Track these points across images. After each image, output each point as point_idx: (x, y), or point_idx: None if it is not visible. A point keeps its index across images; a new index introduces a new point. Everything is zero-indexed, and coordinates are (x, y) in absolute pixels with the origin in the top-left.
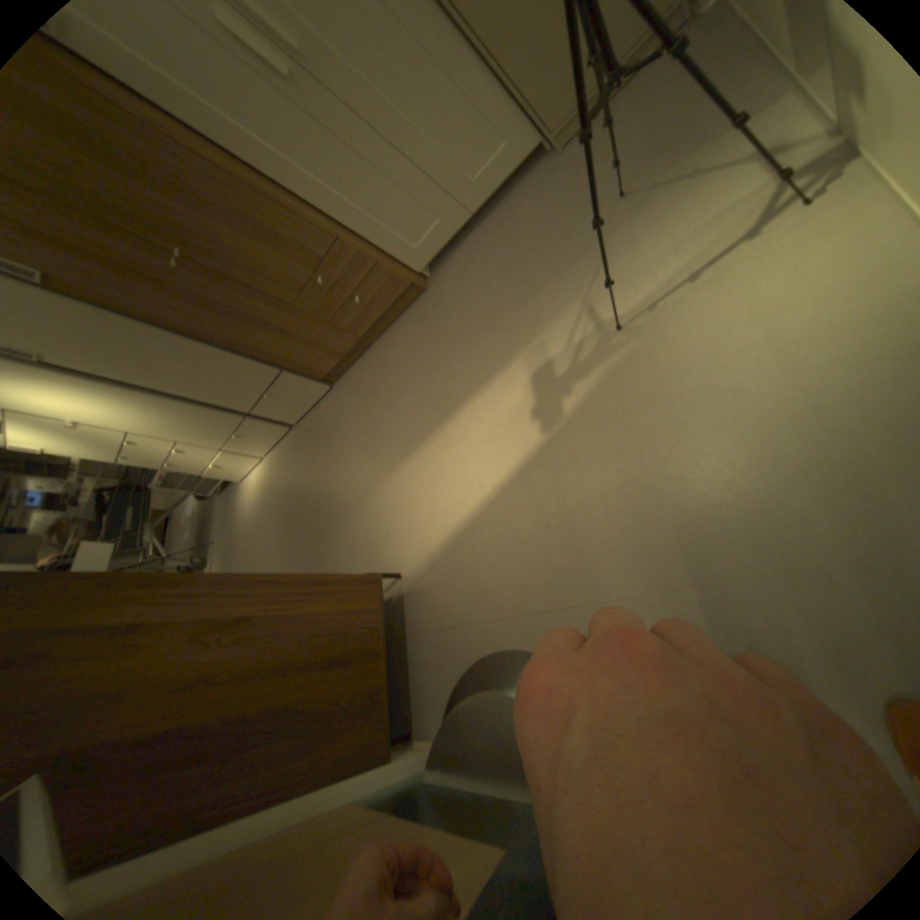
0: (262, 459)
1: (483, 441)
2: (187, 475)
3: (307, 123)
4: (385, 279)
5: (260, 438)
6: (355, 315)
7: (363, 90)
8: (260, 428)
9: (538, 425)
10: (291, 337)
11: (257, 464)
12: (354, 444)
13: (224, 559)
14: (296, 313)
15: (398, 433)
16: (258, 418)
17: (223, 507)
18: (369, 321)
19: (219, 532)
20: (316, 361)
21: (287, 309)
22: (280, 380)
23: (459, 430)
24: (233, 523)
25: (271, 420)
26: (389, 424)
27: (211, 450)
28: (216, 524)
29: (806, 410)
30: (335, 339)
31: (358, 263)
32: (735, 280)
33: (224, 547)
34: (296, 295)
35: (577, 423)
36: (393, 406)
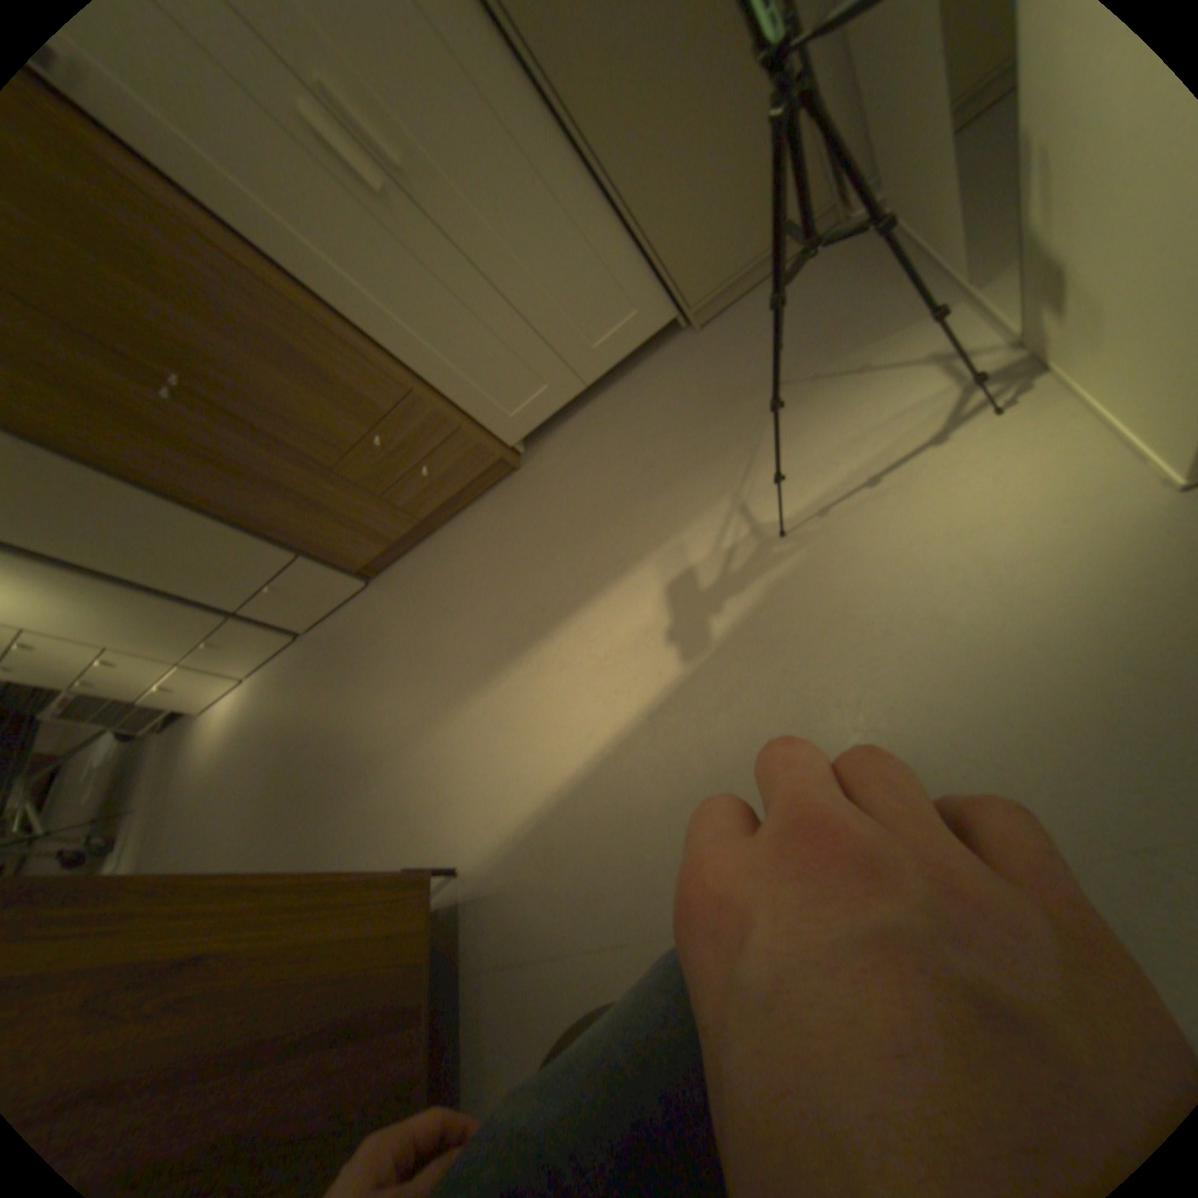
0: (241, 684)
1: (595, 670)
2: (110, 704)
3: (392, 253)
4: (466, 451)
5: (244, 652)
6: (418, 492)
7: (471, 228)
8: (246, 638)
9: (675, 653)
10: (321, 513)
11: (231, 691)
12: (394, 667)
13: (147, 843)
14: (334, 482)
15: (466, 654)
16: (247, 624)
17: (161, 756)
18: (436, 503)
19: (146, 797)
20: (351, 548)
21: (321, 475)
22: (291, 571)
23: (559, 654)
24: (175, 783)
25: (266, 626)
26: (453, 641)
27: (159, 667)
28: (142, 784)
29: (1036, 650)
30: (383, 522)
31: (433, 428)
32: (925, 488)
33: (150, 822)
34: (338, 459)
35: (731, 652)
36: (460, 616)
